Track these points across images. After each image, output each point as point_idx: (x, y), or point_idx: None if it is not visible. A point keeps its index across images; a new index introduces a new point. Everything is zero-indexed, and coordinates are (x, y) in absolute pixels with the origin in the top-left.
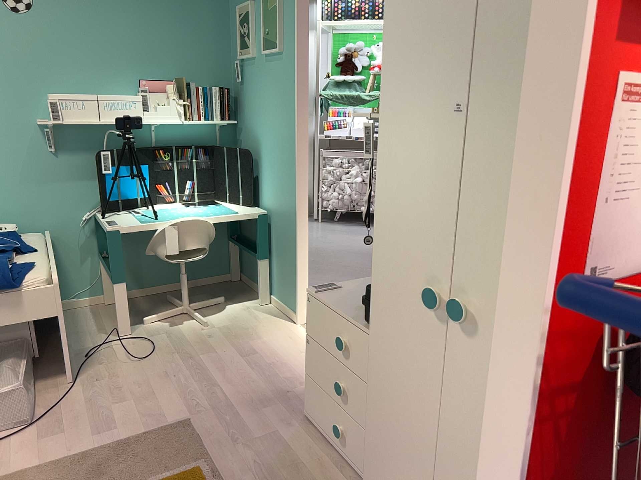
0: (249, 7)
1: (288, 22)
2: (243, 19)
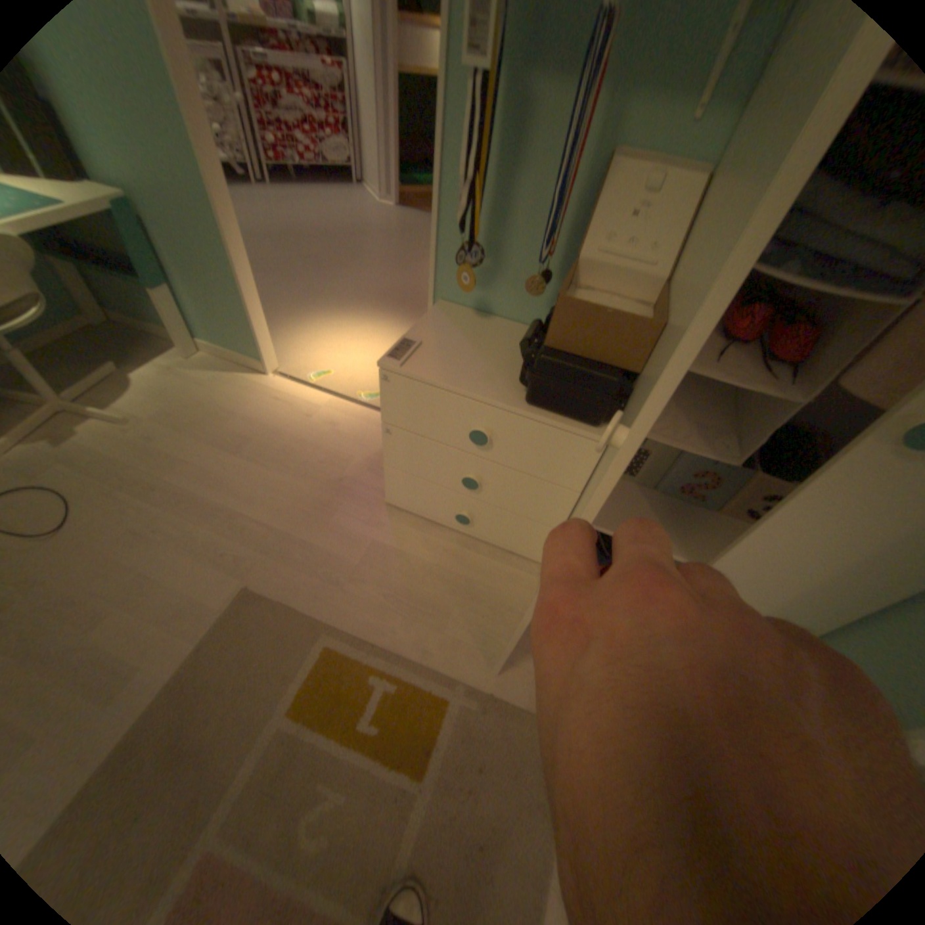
0: None
1: None
2: None
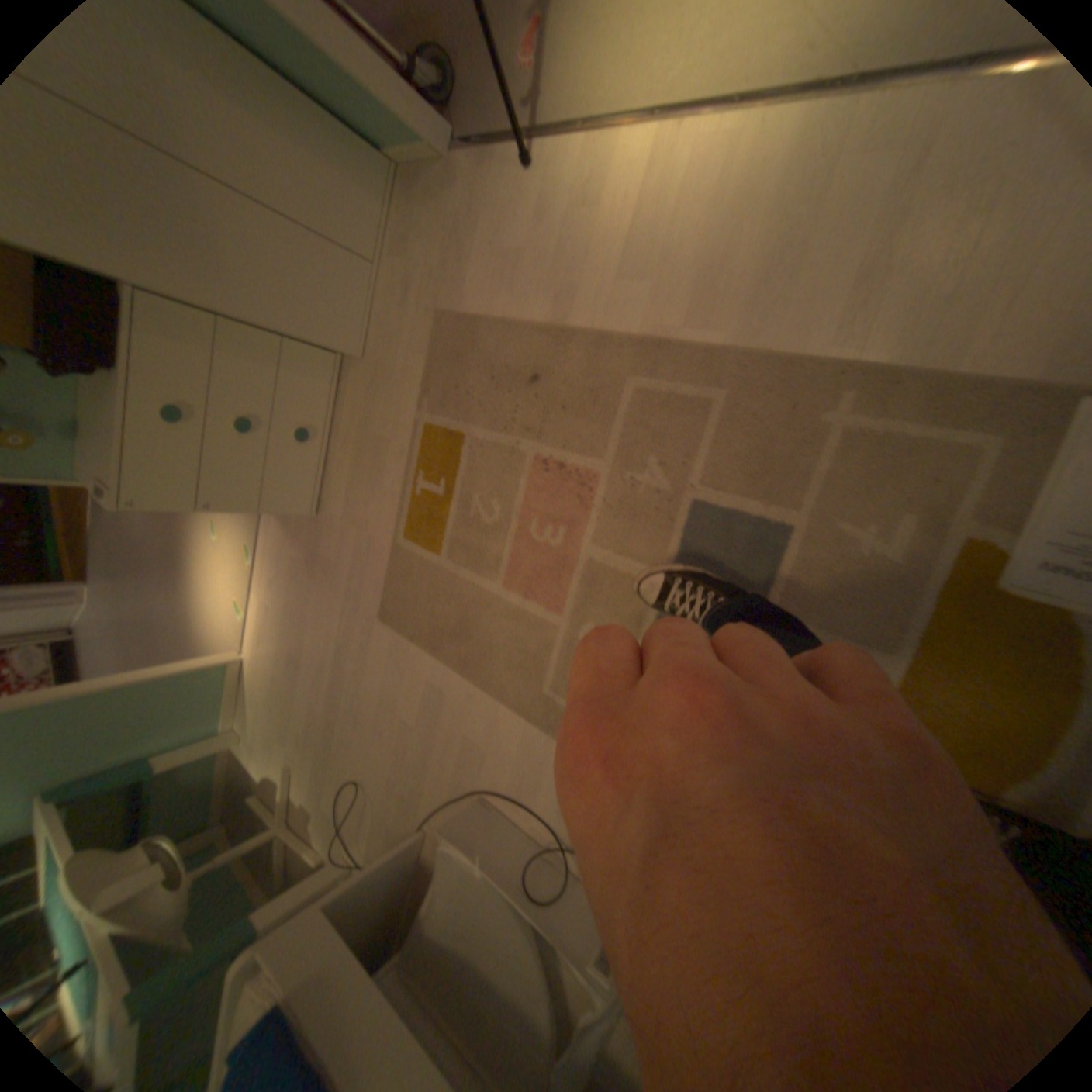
0: None
1: None
2: None
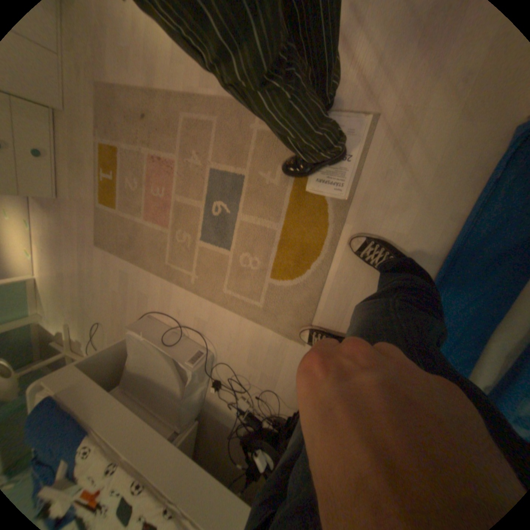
0: None
1: None
2: None
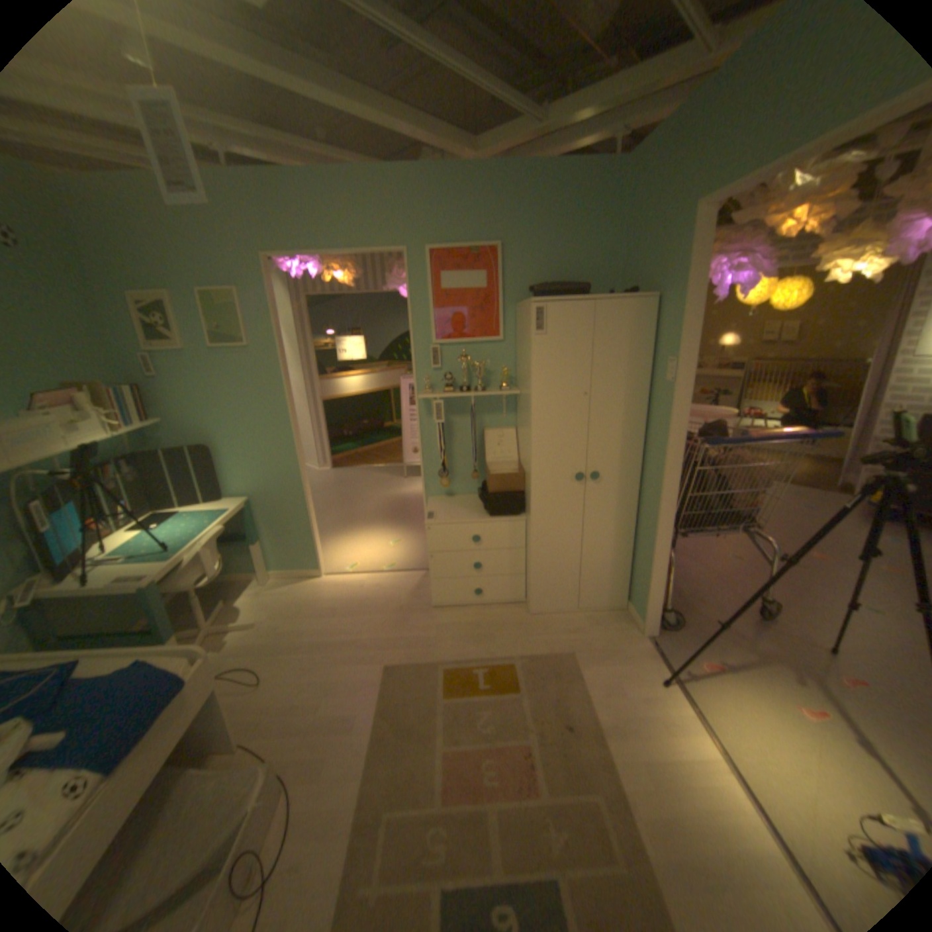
0: (162, 295)
1: (255, 319)
2: (144, 305)
